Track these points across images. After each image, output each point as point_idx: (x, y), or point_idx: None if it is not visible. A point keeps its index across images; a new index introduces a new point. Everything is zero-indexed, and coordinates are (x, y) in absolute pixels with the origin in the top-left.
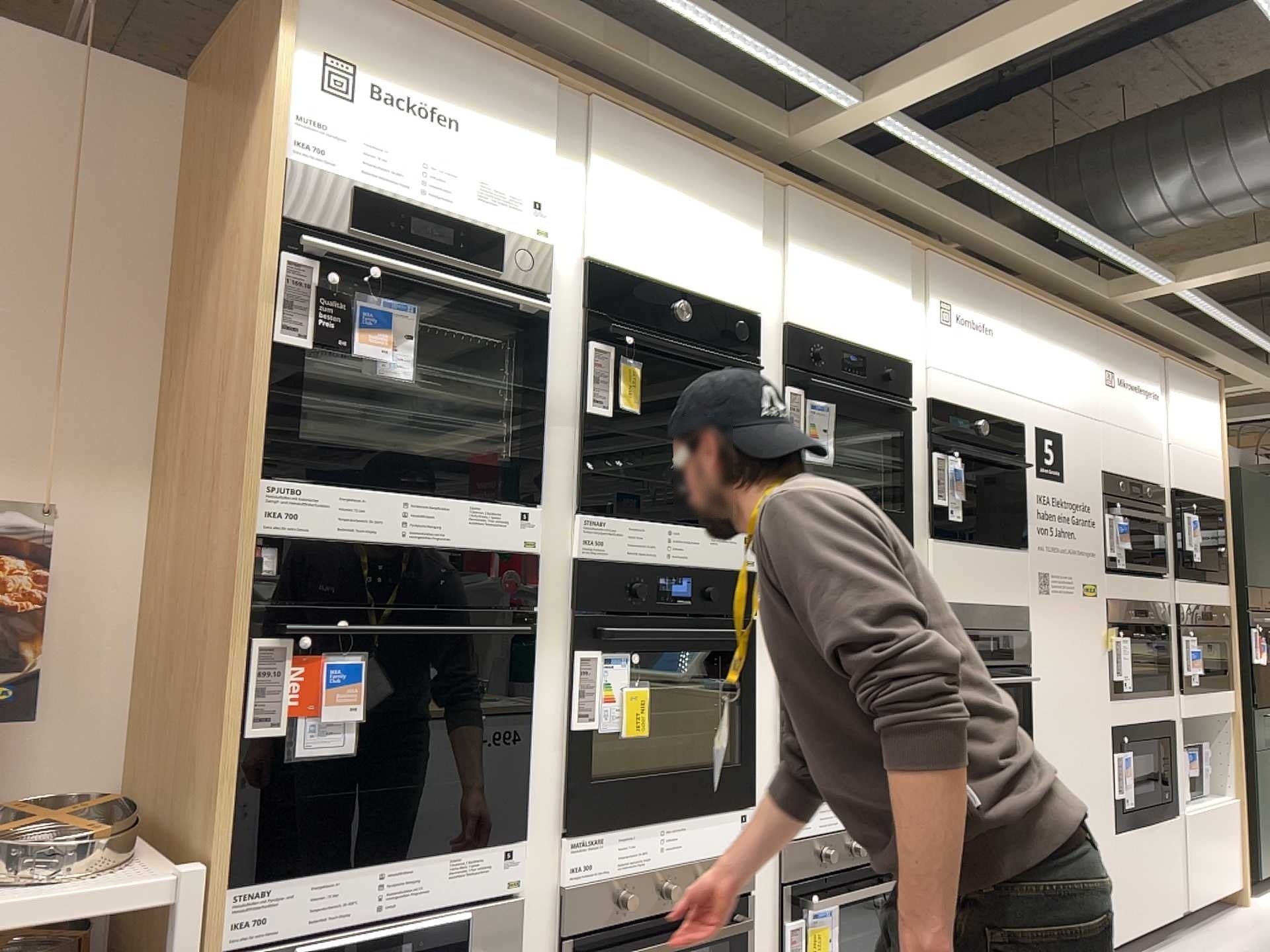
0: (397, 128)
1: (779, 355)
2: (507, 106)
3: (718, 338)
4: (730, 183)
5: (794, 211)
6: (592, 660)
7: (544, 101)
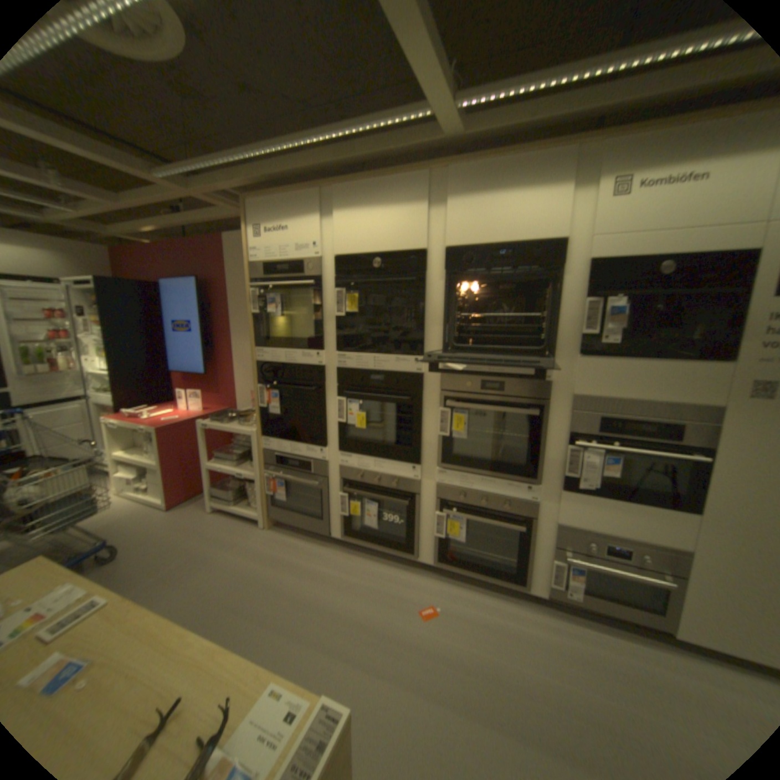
0: (267, 236)
1: (445, 265)
2: (298, 207)
3: (403, 267)
4: (407, 180)
5: (457, 172)
6: (342, 404)
7: (311, 196)
